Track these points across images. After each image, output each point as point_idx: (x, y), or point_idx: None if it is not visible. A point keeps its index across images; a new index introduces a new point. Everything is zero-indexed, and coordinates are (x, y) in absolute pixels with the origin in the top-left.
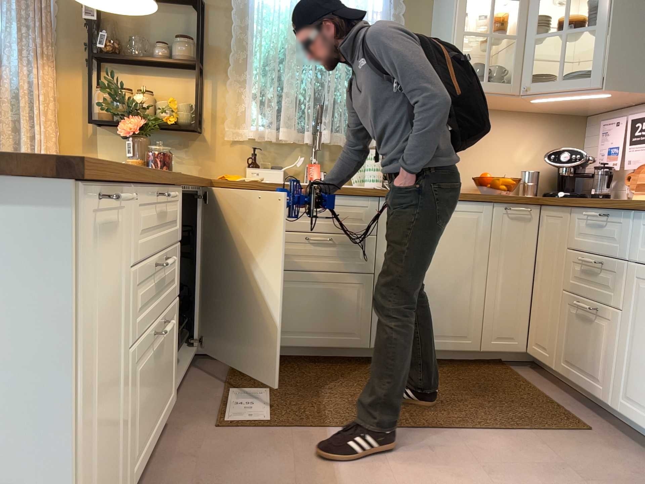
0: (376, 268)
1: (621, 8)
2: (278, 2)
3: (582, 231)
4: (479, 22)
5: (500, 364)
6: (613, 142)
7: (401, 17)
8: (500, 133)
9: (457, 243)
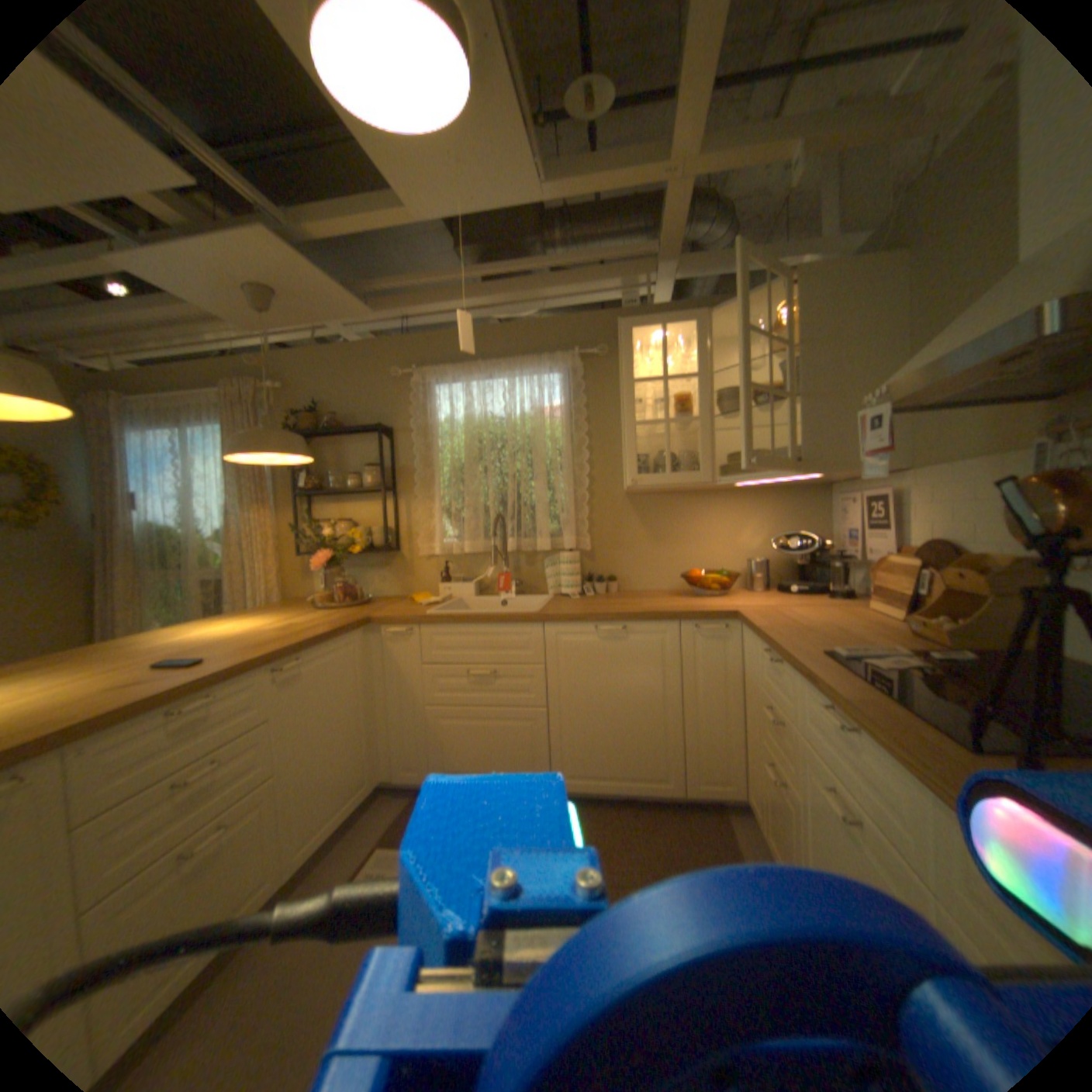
0: (547, 700)
1: (811, 372)
2: (452, 417)
3: (767, 669)
4: (662, 402)
5: (716, 813)
6: (852, 523)
7: (583, 408)
8: (716, 518)
9: (638, 669)
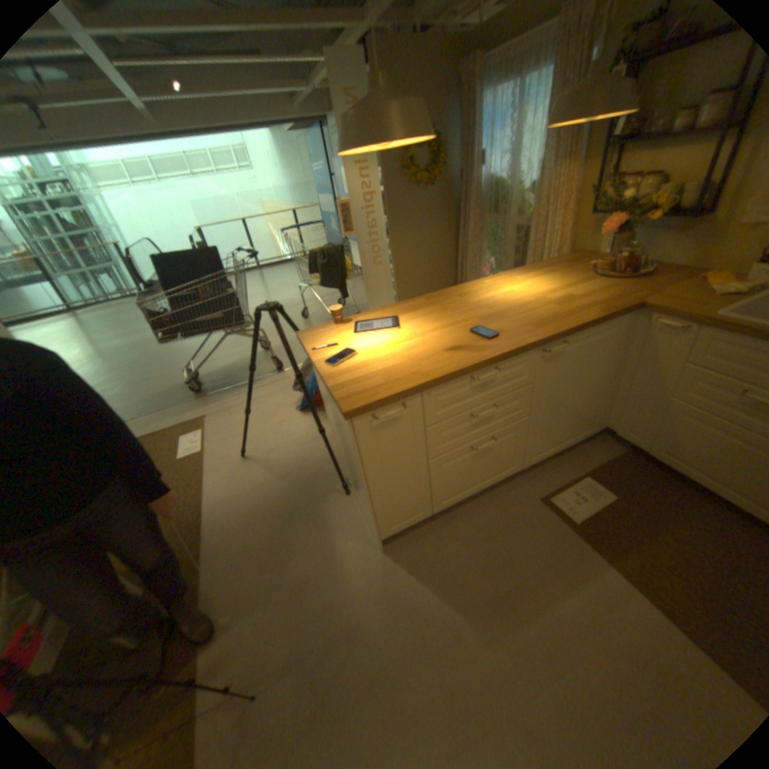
0: None
1: None
2: None
3: None
4: None
5: None
6: None
7: None
8: None
9: None
